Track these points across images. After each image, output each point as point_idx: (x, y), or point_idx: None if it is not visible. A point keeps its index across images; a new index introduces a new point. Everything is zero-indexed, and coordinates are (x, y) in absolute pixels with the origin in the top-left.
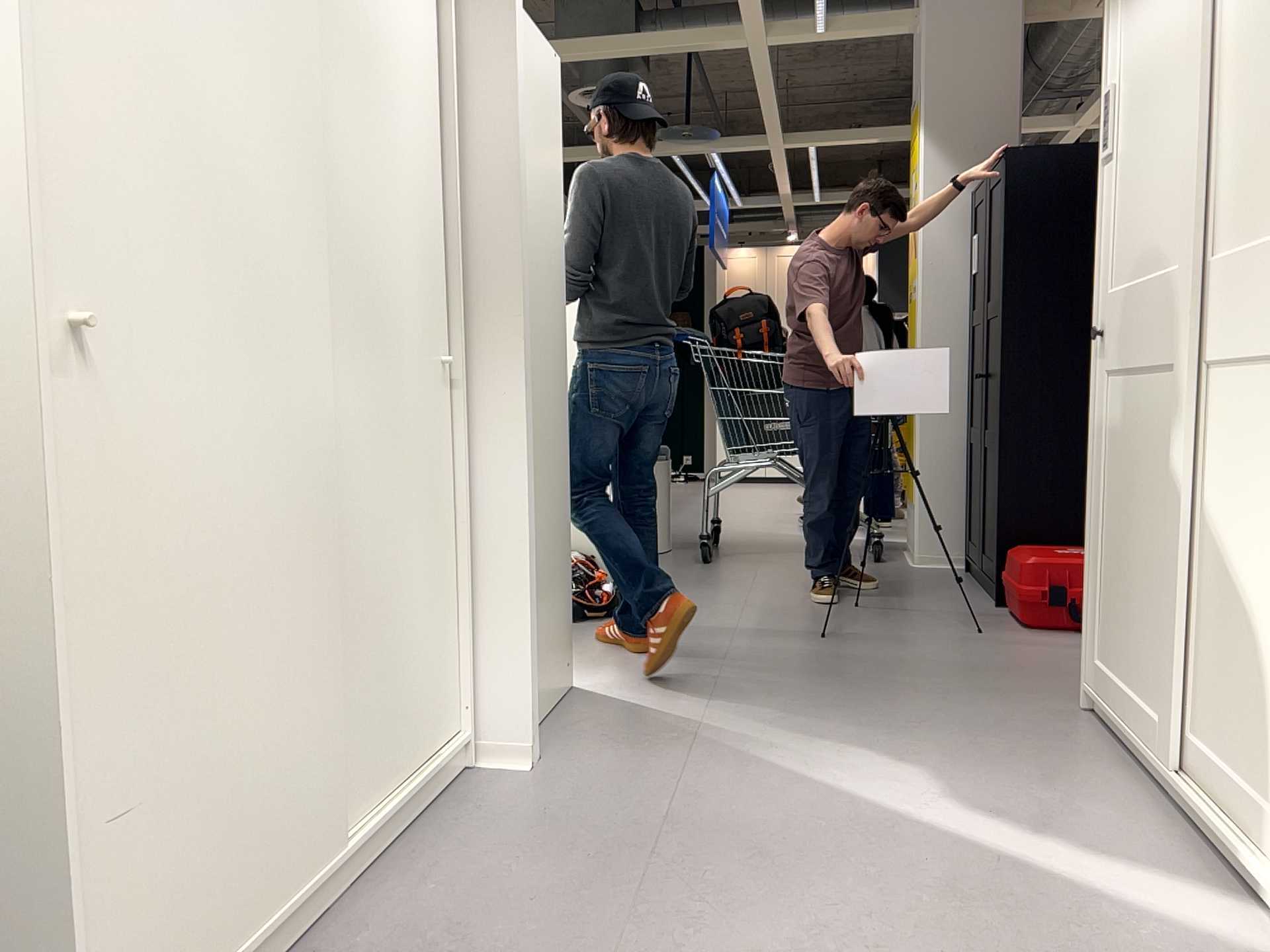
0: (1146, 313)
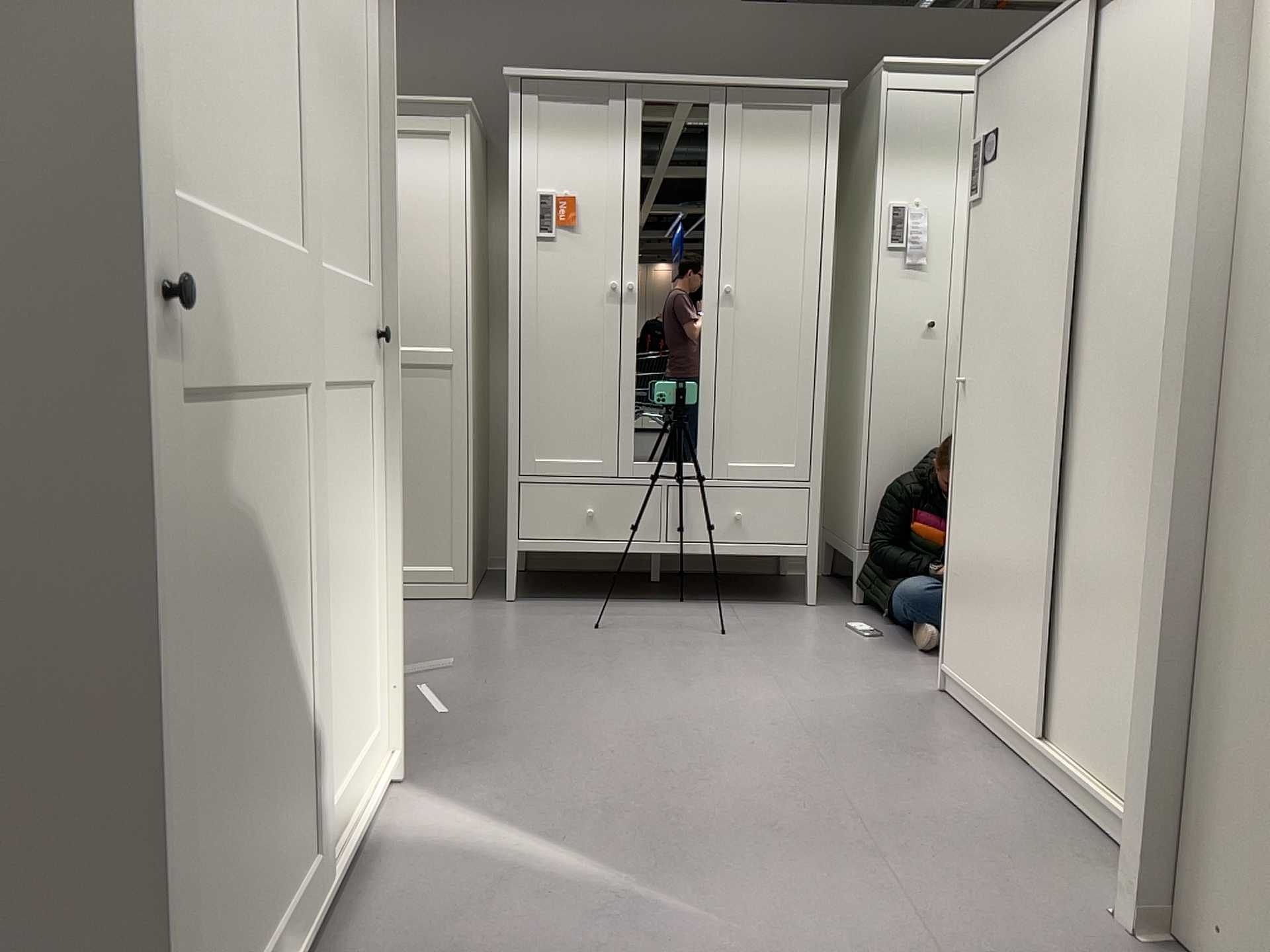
0: (266, 302)
